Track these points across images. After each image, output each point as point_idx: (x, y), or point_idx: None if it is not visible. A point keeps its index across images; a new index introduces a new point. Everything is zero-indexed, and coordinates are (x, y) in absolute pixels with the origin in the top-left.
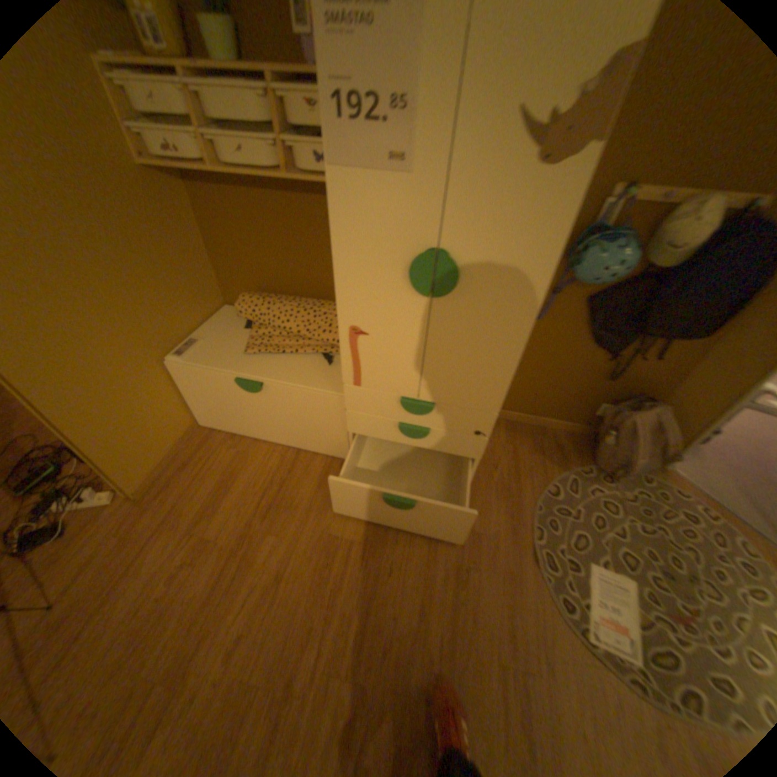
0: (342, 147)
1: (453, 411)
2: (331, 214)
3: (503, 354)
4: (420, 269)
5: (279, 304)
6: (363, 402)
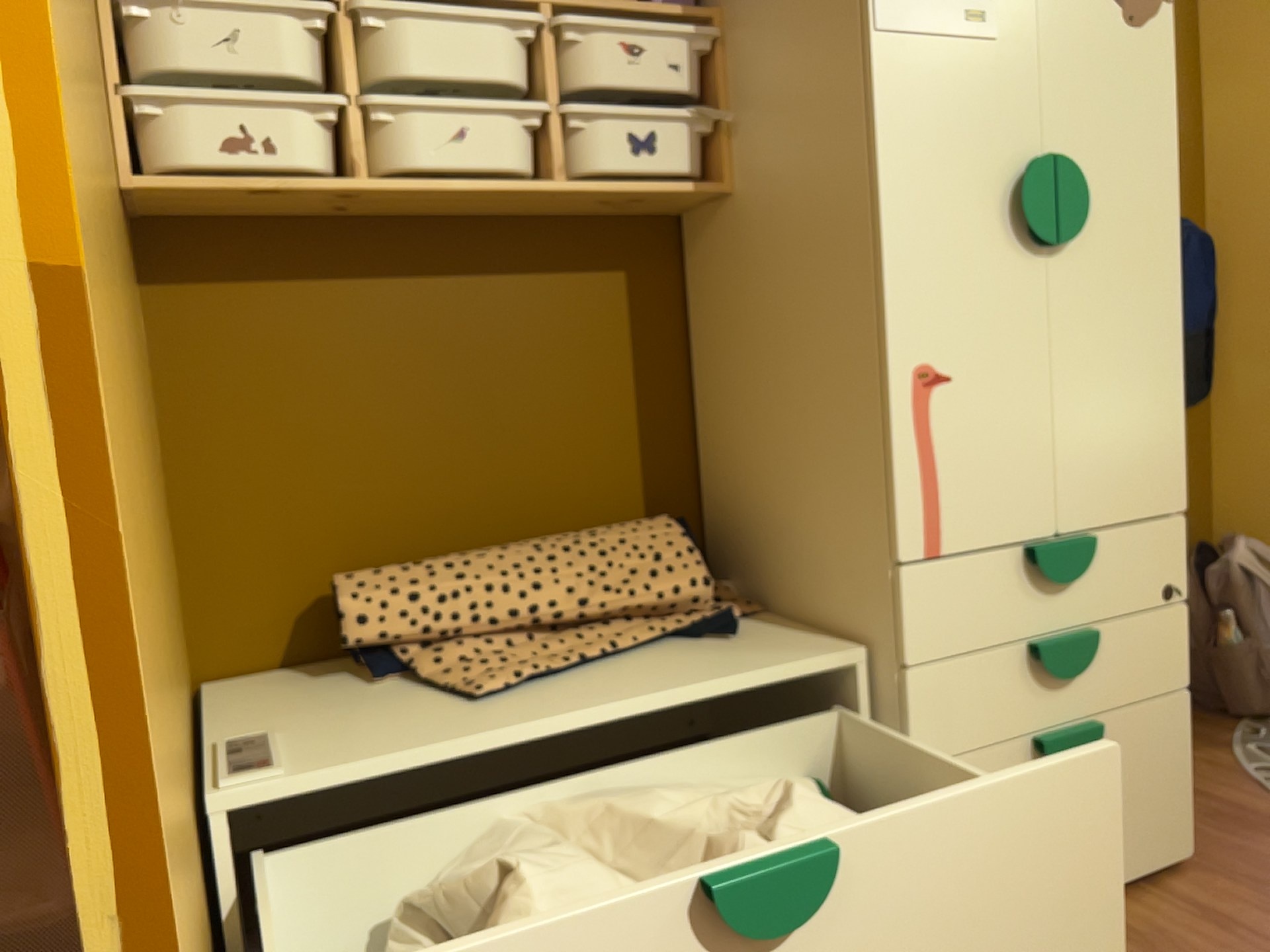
0: (900, 3)
1: (1122, 543)
2: (878, 118)
3: (1164, 350)
4: (1041, 188)
5: (479, 560)
6: (950, 615)
